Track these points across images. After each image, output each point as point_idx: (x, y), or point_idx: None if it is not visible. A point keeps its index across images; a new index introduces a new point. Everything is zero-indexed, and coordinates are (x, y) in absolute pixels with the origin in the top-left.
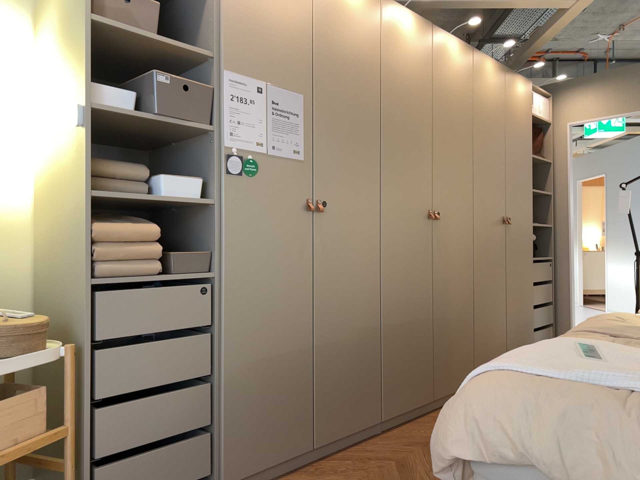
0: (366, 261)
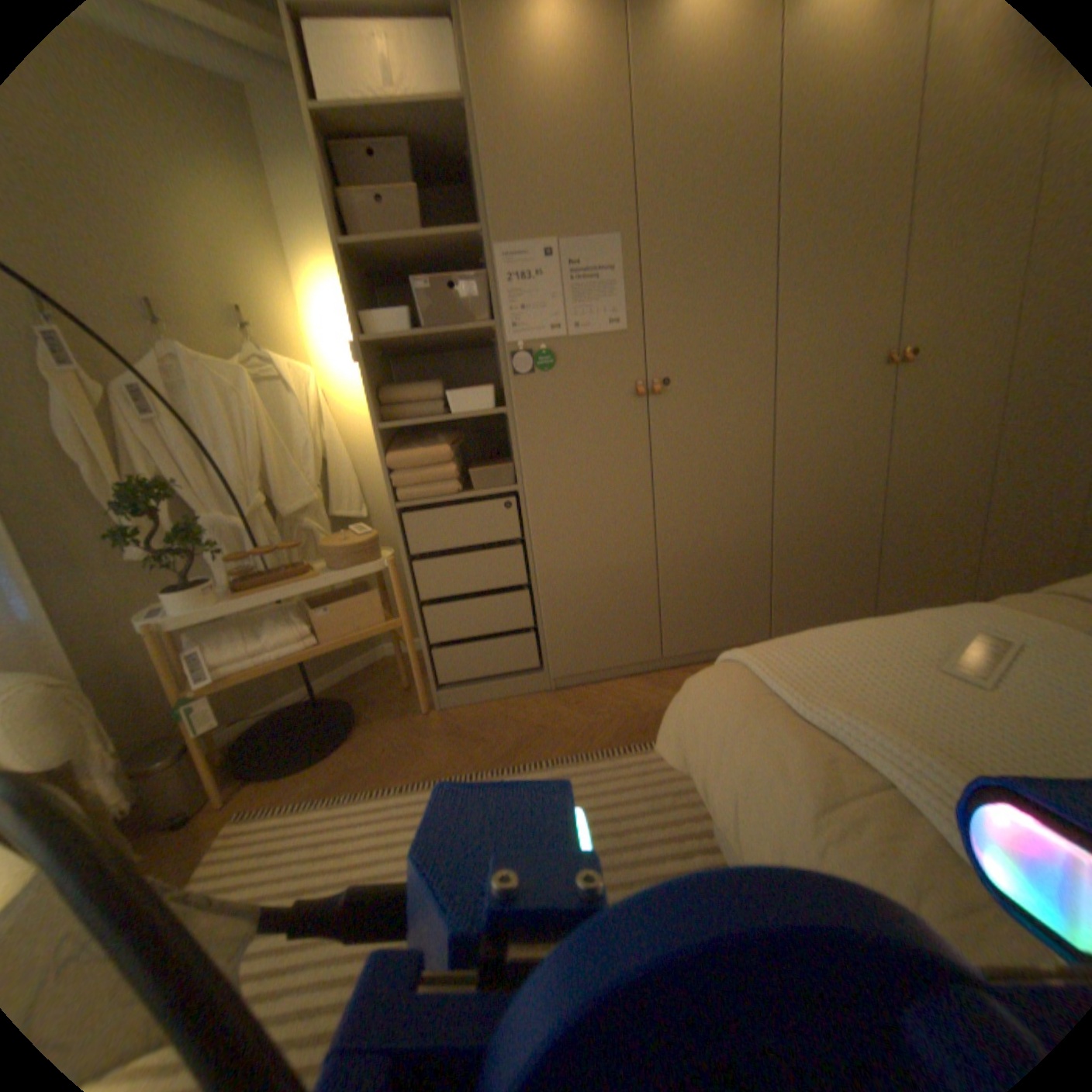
0: (741, 449)
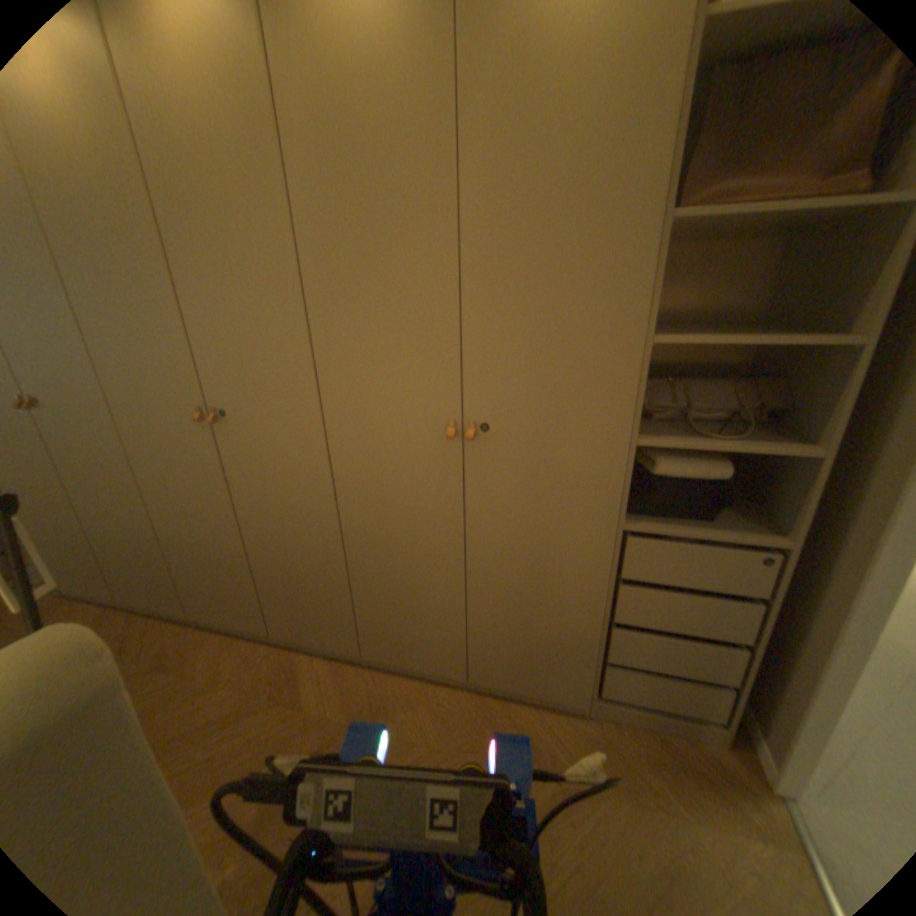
0: (108, 467)
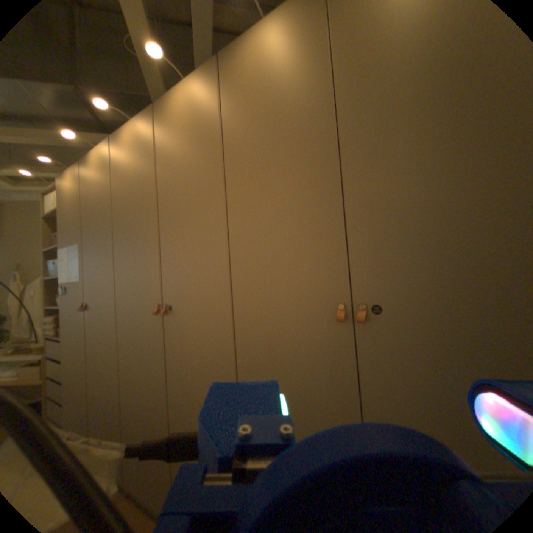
0: (106, 347)
